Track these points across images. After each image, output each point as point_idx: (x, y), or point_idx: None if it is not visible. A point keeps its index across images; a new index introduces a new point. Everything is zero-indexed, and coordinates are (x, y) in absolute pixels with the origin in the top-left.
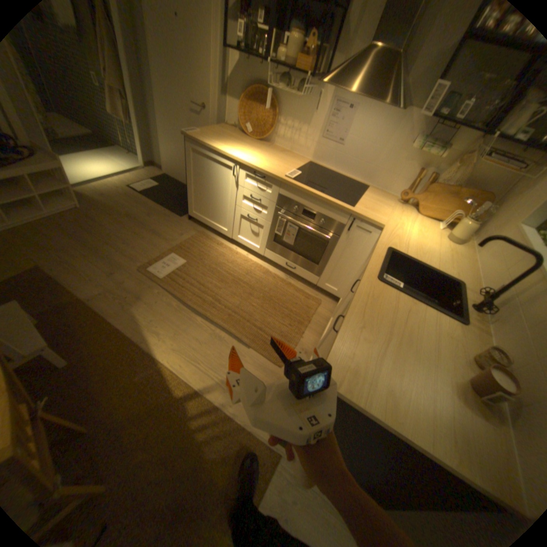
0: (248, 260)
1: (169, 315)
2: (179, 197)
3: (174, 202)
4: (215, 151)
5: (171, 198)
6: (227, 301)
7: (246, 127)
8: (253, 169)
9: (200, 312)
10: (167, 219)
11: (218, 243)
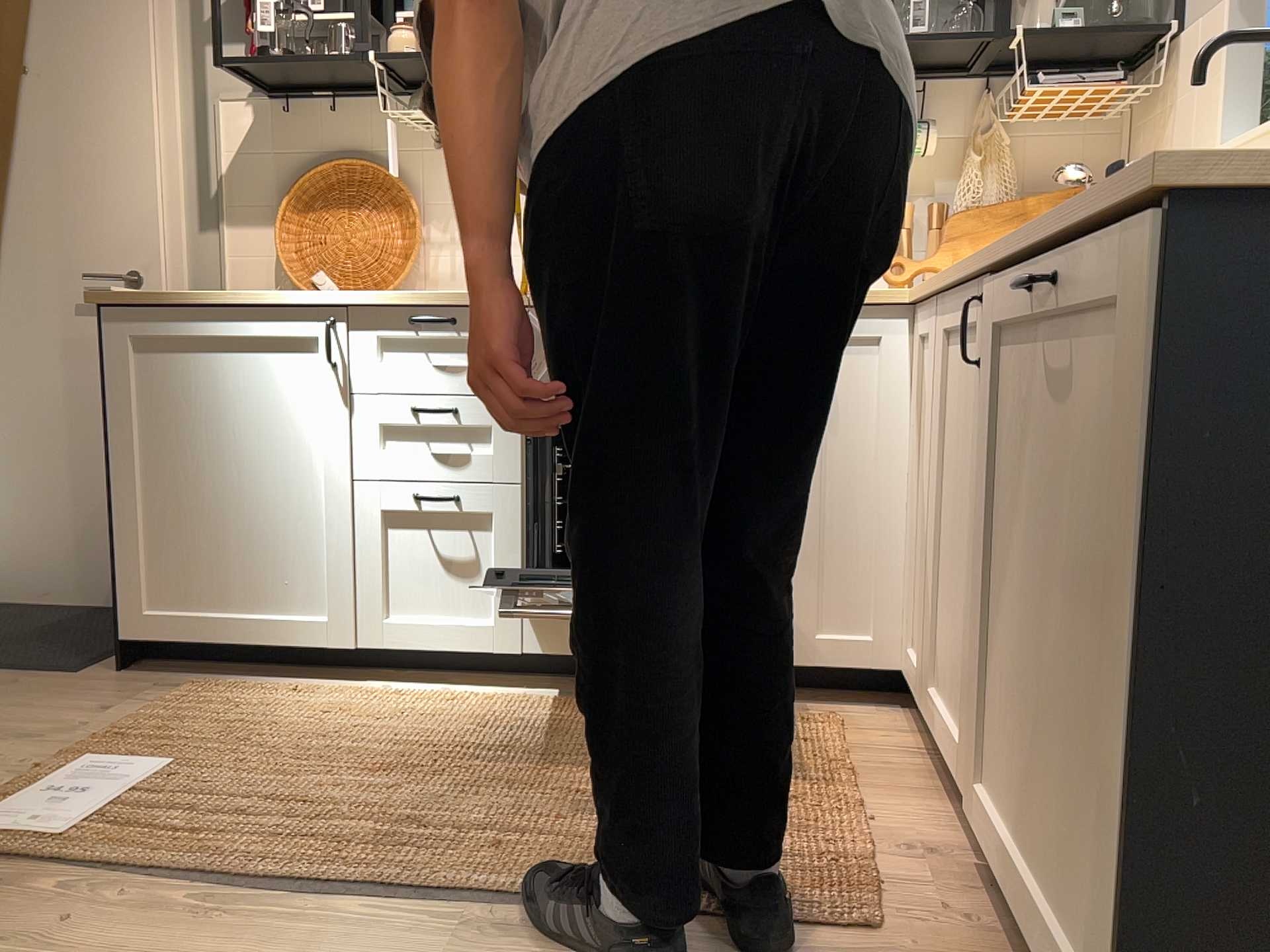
0: (461, 697)
1: (175, 949)
2: (42, 631)
3: (26, 646)
4: (243, 304)
5: (5, 641)
6: (457, 815)
7: (315, 283)
8: (406, 305)
9: (349, 885)
10: (11, 690)
11: (298, 689)
